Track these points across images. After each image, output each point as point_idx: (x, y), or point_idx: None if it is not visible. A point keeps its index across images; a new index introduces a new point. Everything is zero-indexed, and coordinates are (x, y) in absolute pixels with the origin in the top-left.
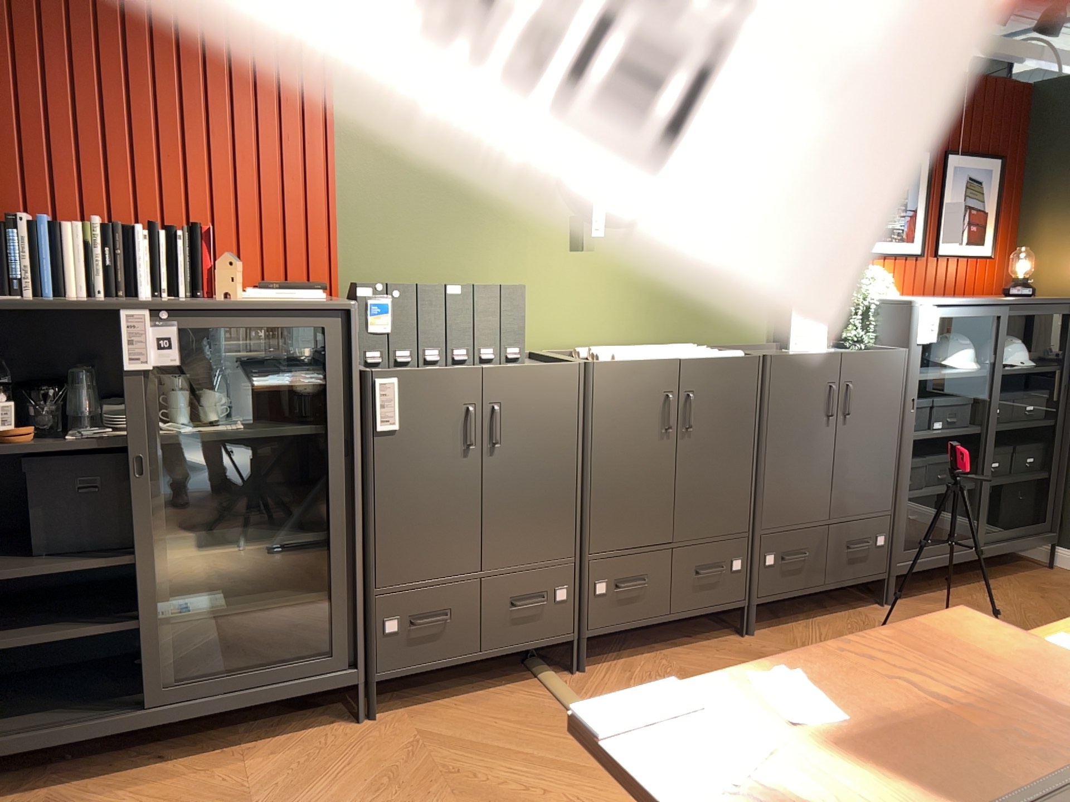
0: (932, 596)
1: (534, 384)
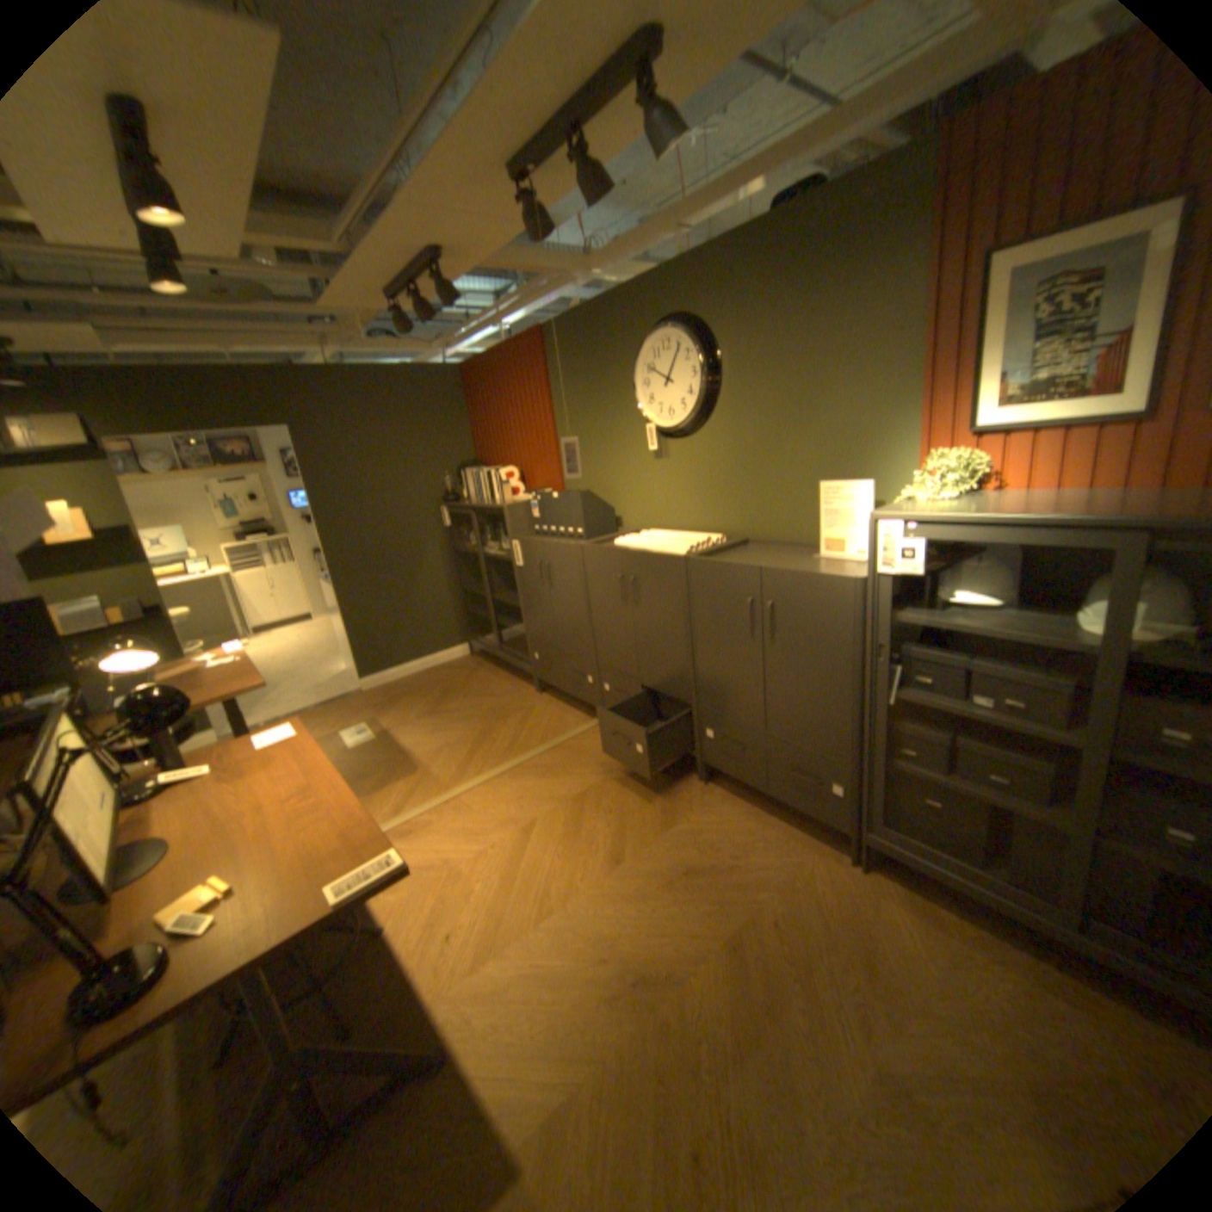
0: (944, 916)
1: (561, 553)
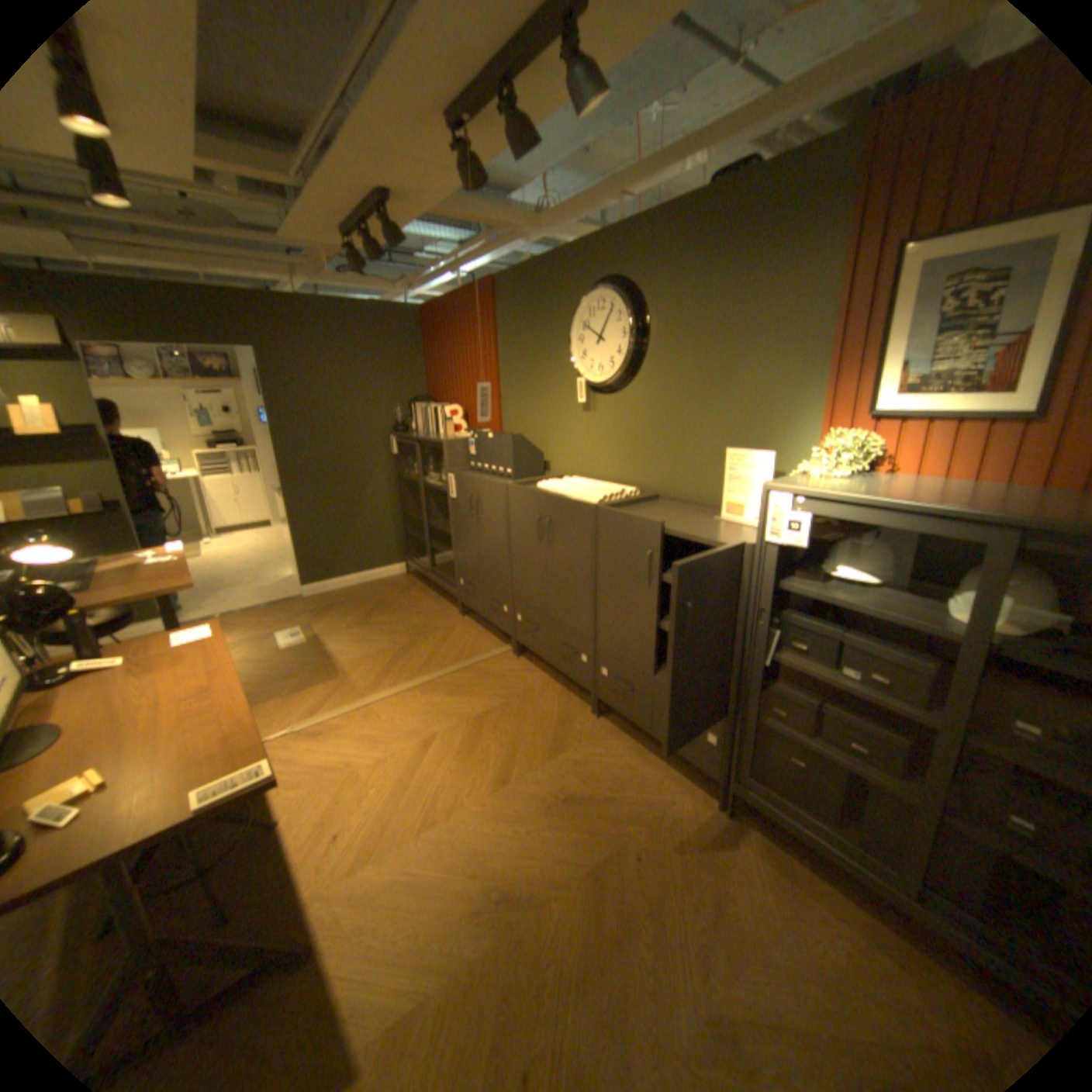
0: (796, 868)
1: (489, 491)
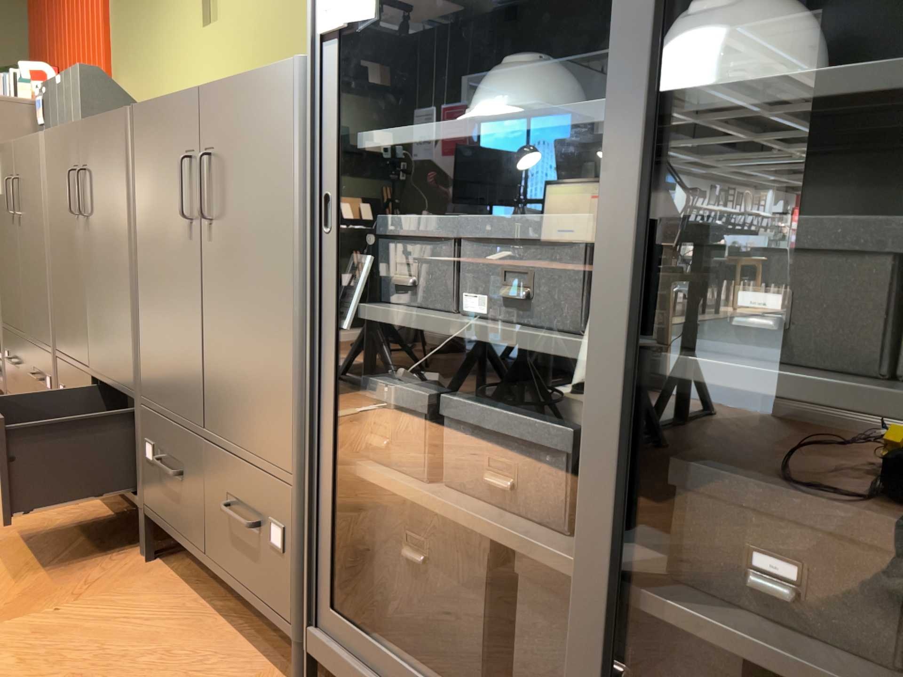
0: None
1: (28, 157)
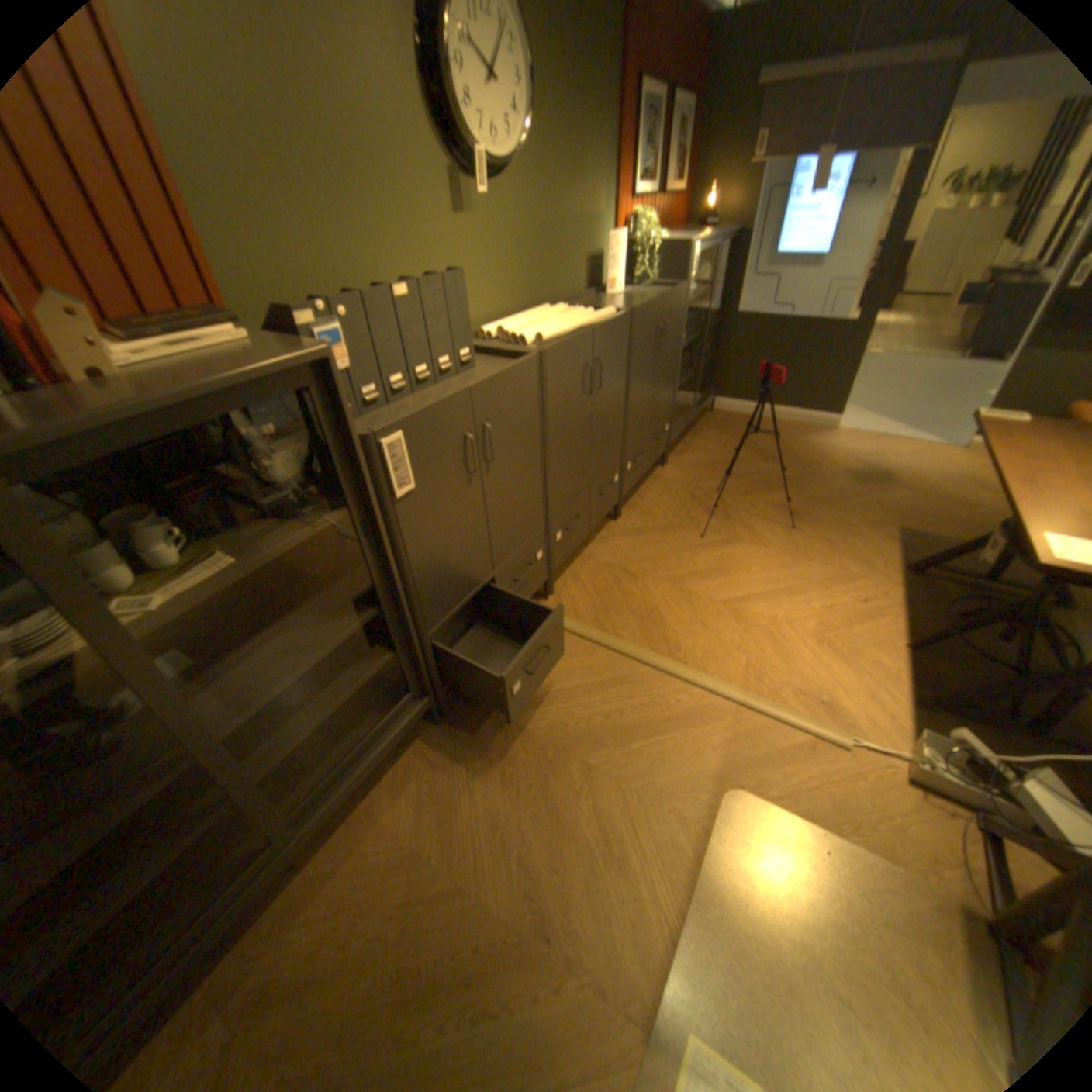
0: (678, 451)
1: (510, 389)
